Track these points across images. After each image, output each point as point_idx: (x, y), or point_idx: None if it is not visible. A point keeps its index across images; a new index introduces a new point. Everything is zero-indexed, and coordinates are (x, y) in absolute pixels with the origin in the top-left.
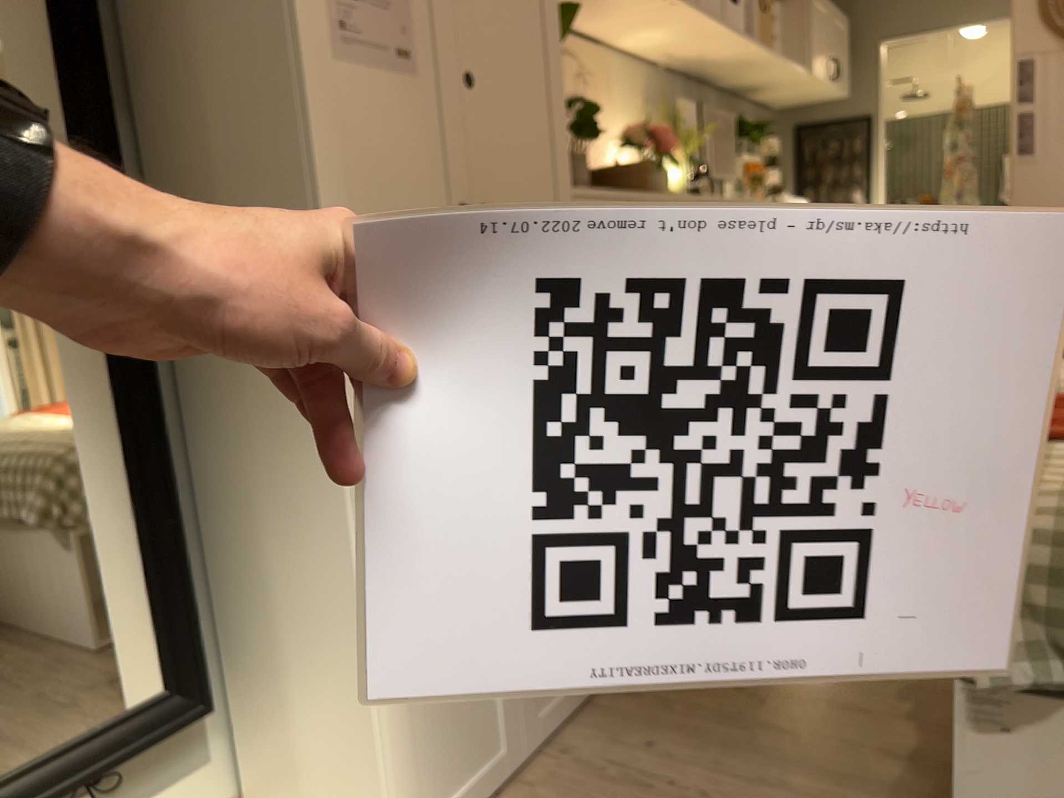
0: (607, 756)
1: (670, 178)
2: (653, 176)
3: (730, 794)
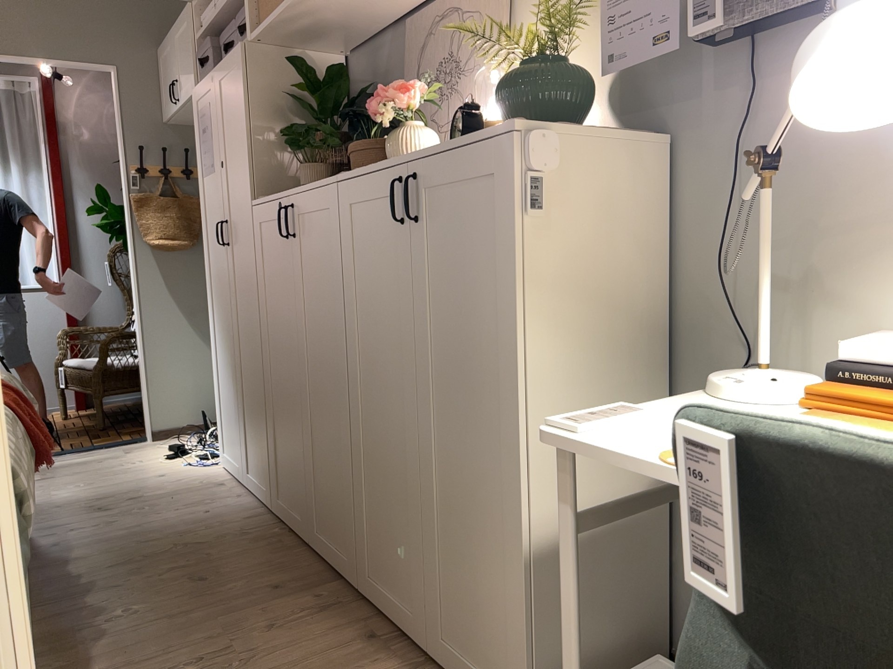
0: (221, 504)
1: (399, 143)
2: (387, 148)
3: (150, 520)
